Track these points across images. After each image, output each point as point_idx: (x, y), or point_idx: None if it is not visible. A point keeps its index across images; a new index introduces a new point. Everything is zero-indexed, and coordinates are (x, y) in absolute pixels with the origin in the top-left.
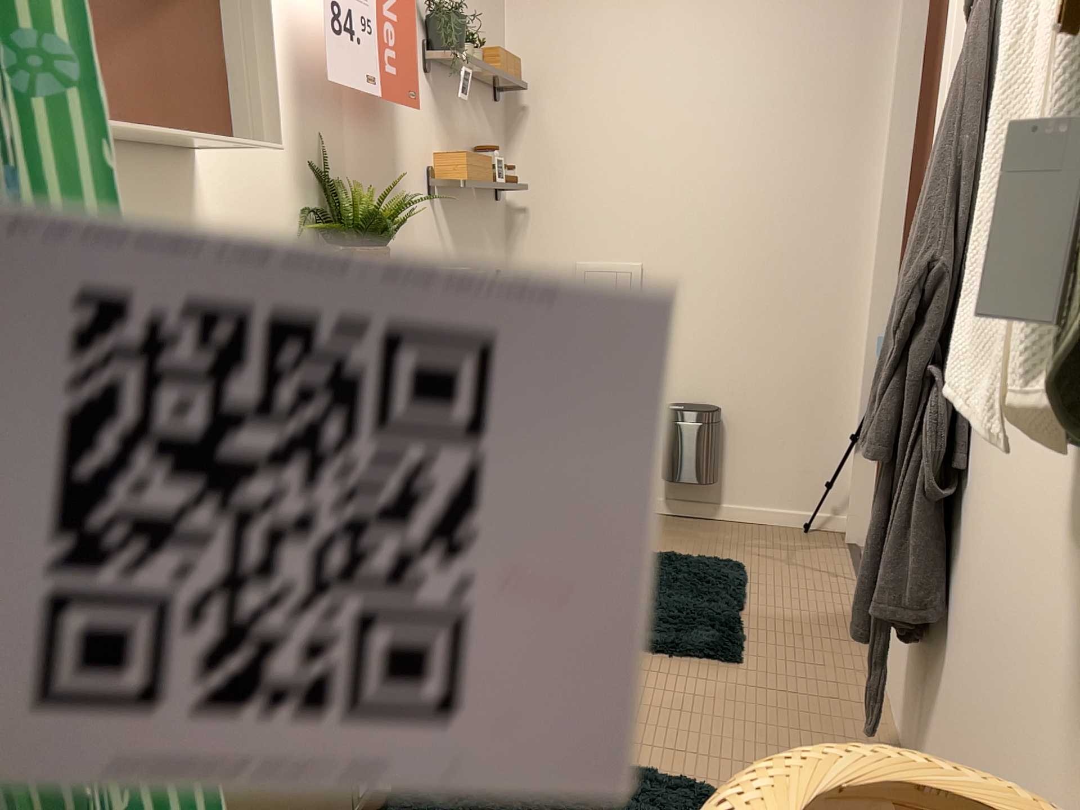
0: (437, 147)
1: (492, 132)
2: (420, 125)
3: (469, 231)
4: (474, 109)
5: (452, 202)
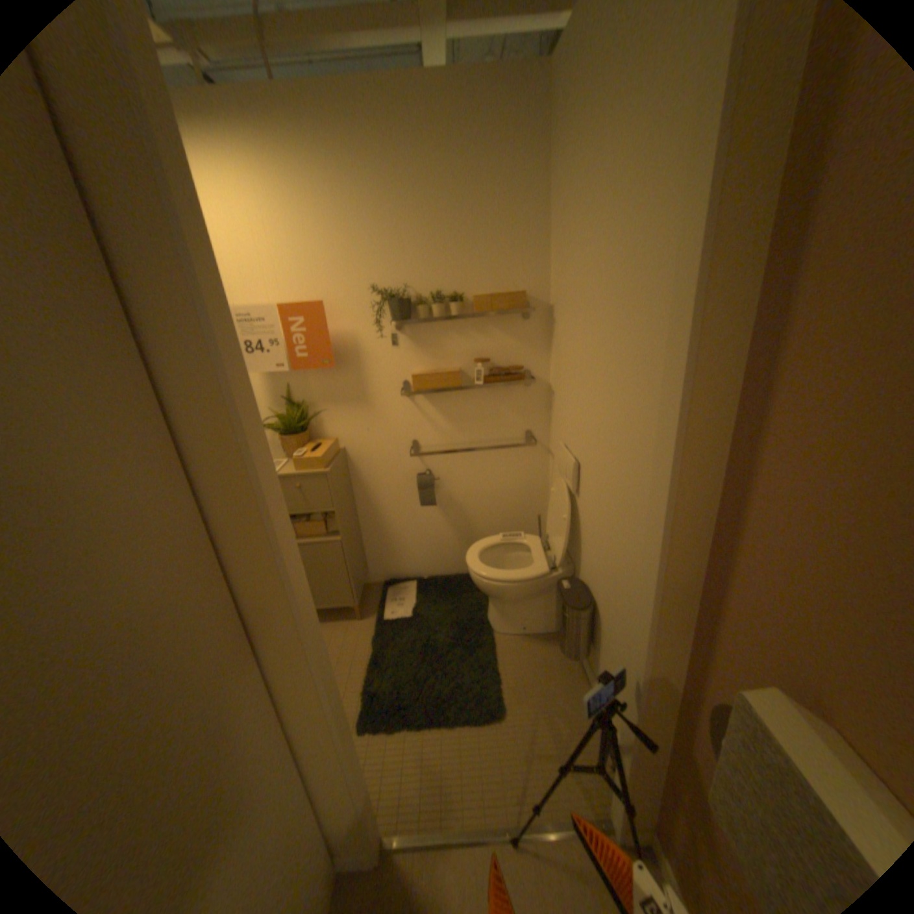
0: (413, 366)
1: (517, 337)
2: (389, 358)
3: (469, 408)
4: (478, 329)
5: (440, 394)
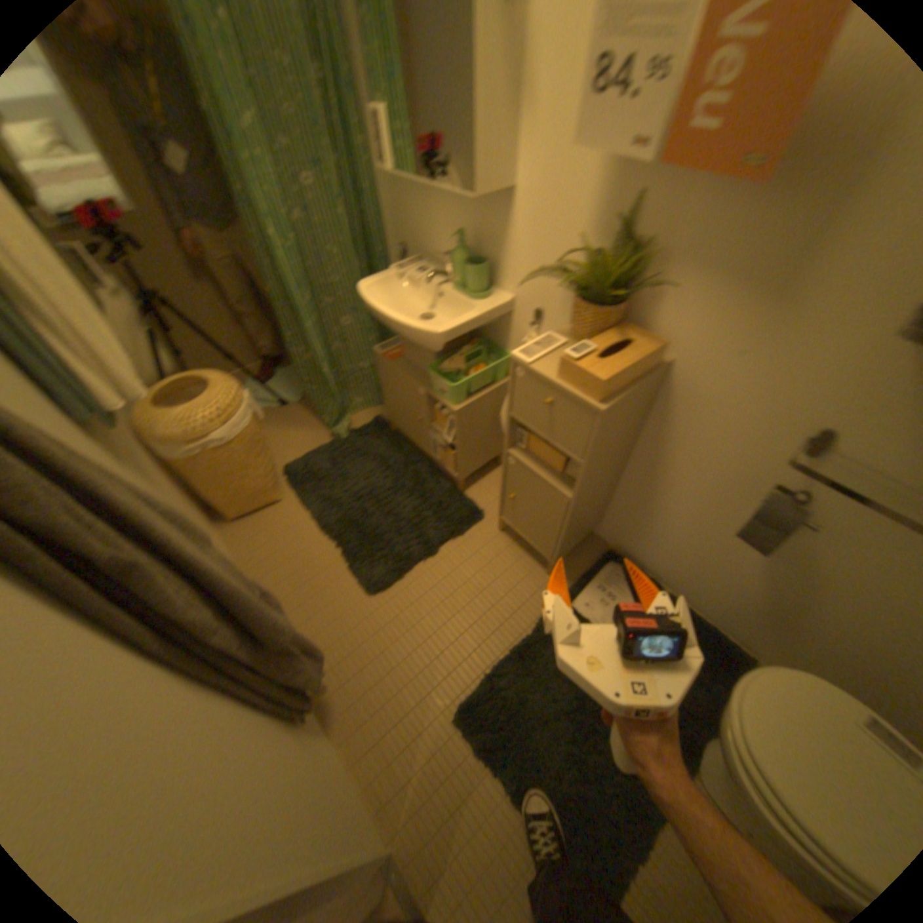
0: None
1: None
2: None
3: None
4: None
5: None
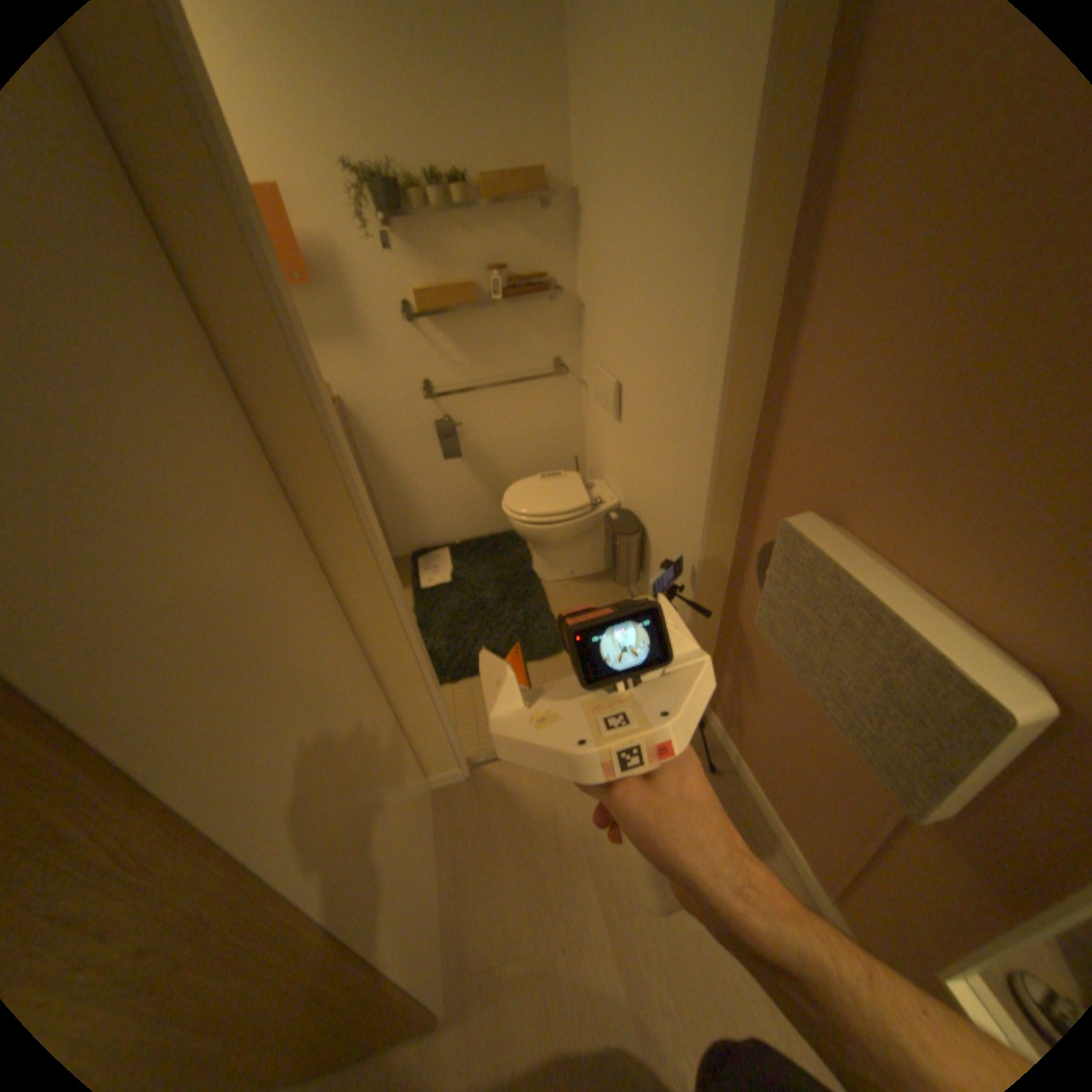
0: (411, 279)
1: (535, 234)
2: (377, 269)
3: (486, 334)
4: (488, 224)
5: (448, 316)
